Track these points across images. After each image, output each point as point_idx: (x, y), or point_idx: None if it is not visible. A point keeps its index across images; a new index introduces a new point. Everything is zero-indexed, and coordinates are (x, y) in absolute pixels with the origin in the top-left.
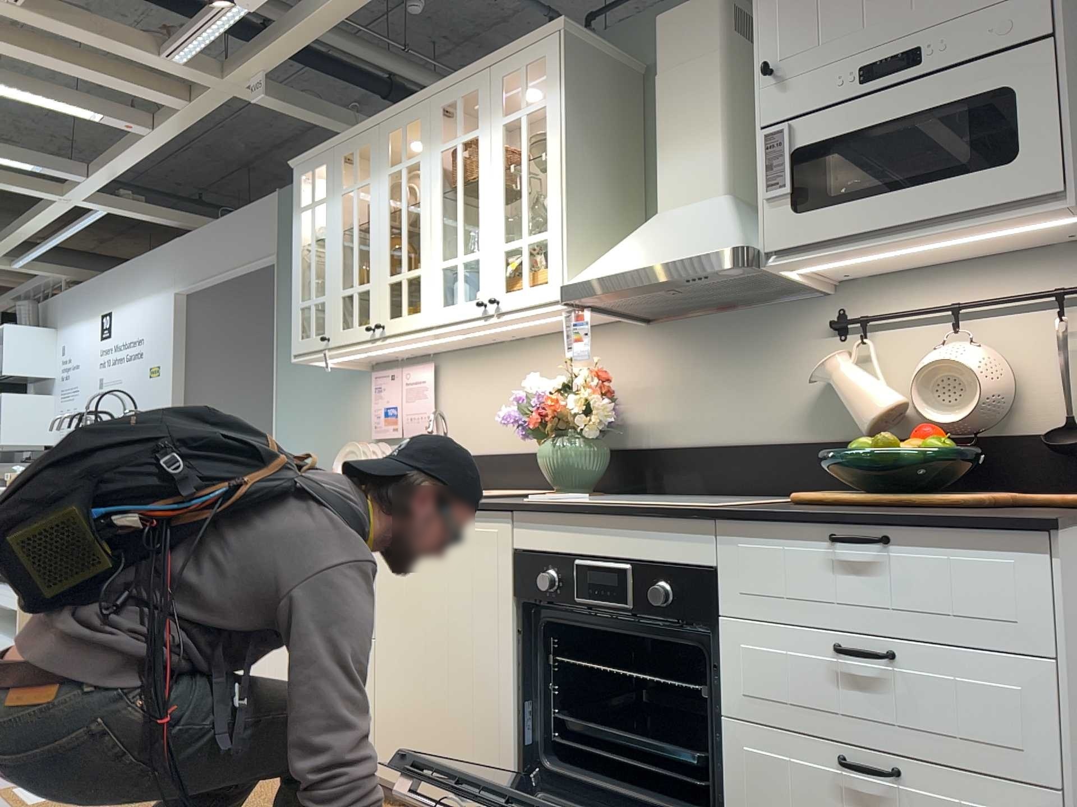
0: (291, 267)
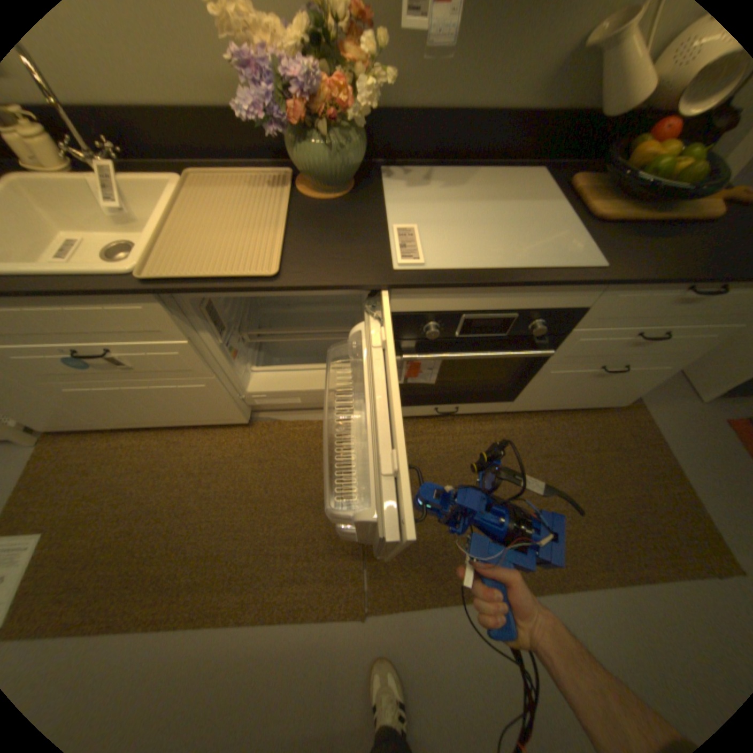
0: None
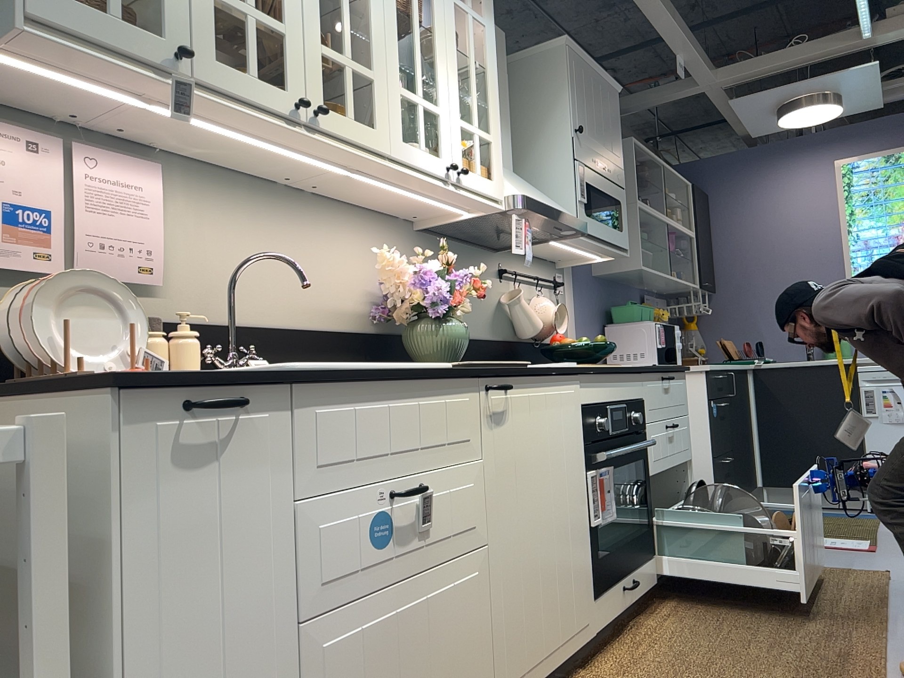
0: None
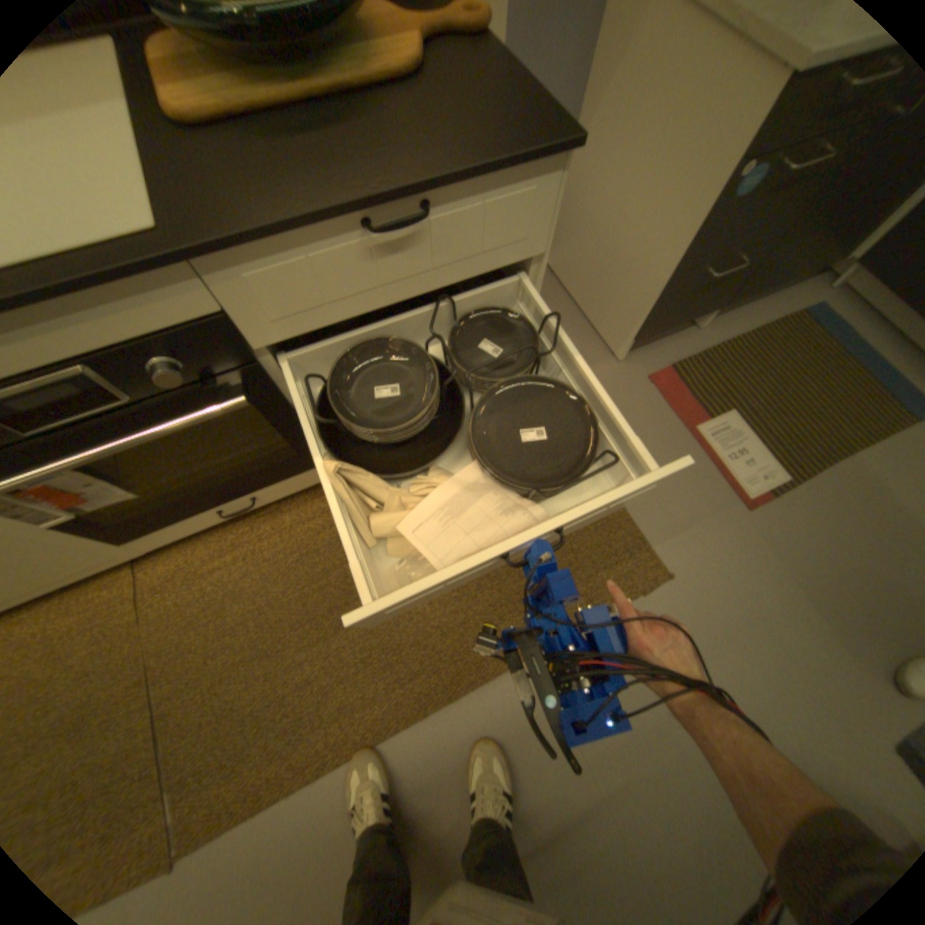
0: None
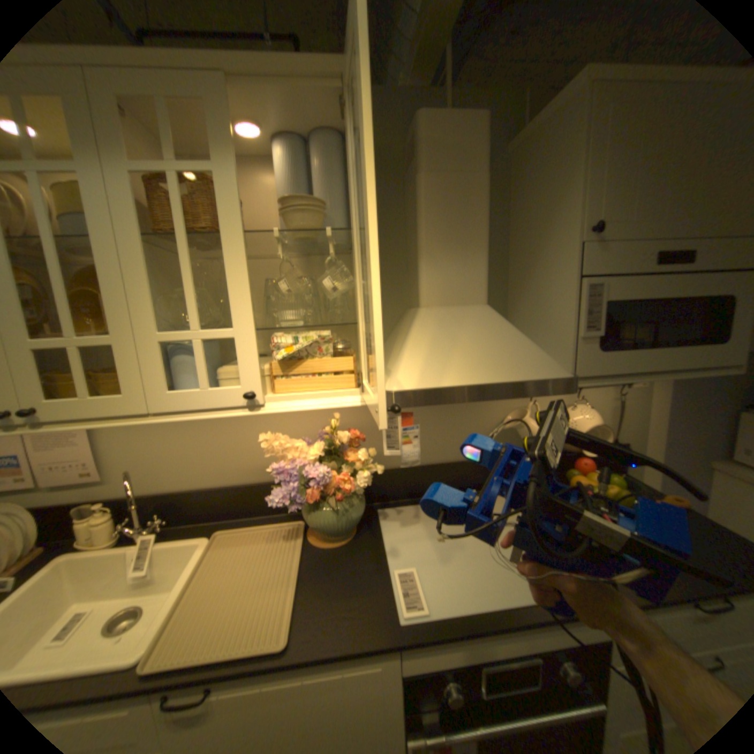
0: None
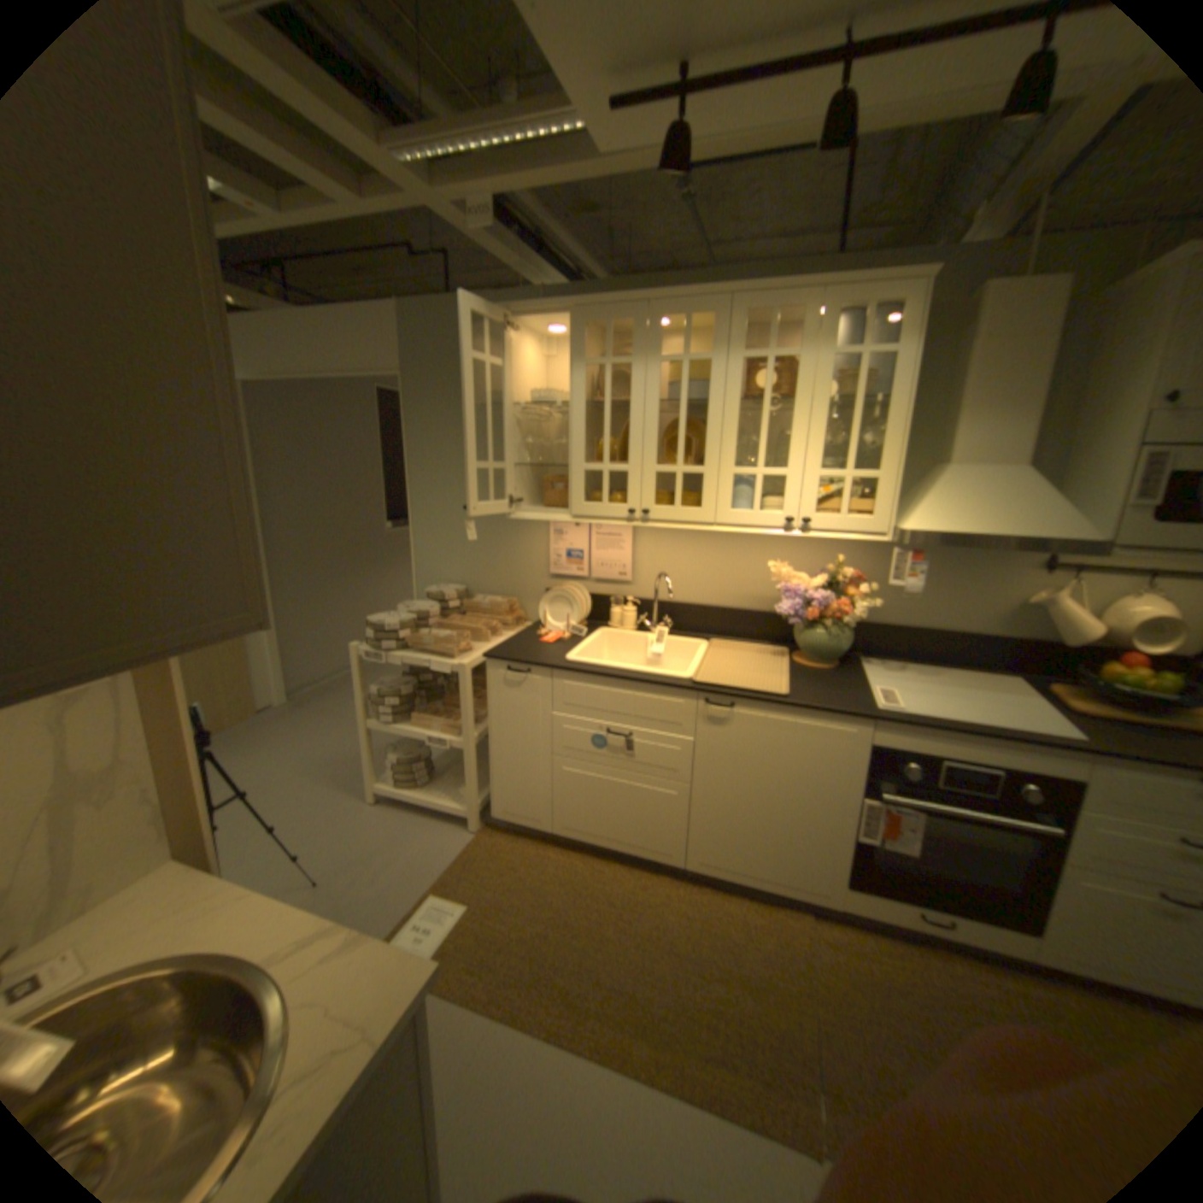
0: (426, 395)
